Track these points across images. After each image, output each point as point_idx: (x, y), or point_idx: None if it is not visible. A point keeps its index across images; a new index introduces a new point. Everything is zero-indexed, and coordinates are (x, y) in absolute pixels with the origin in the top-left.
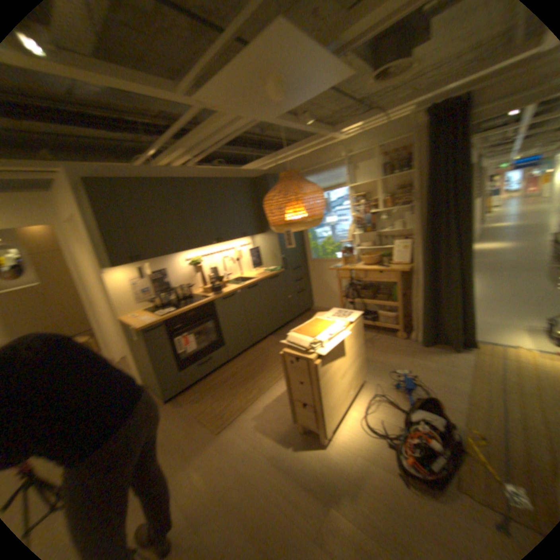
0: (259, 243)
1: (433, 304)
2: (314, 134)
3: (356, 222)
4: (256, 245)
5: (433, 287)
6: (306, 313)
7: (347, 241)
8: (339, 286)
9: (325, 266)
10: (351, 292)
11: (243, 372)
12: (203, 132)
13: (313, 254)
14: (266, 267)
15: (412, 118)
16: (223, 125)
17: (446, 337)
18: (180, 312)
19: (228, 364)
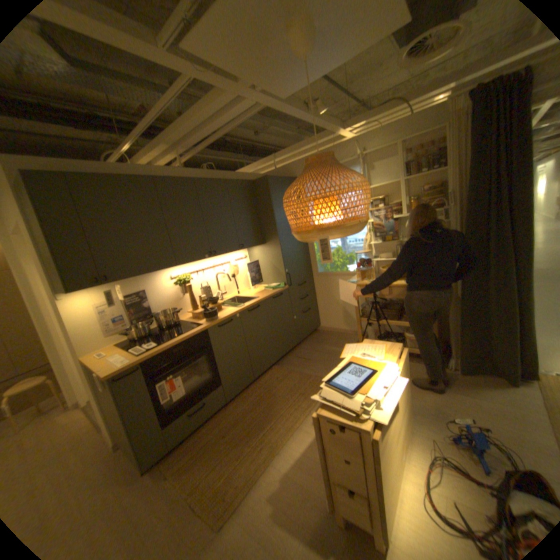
0: (259, 255)
1: (477, 326)
2: (324, 129)
3: (373, 229)
4: (256, 258)
5: (477, 305)
6: (313, 335)
7: (362, 252)
8: (357, 304)
9: (335, 281)
10: (370, 311)
11: (247, 420)
12: (194, 118)
13: (320, 267)
14: (267, 283)
15: (443, 108)
16: (220, 107)
17: (501, 367)
18: (164, 347)
19: (226, 406)
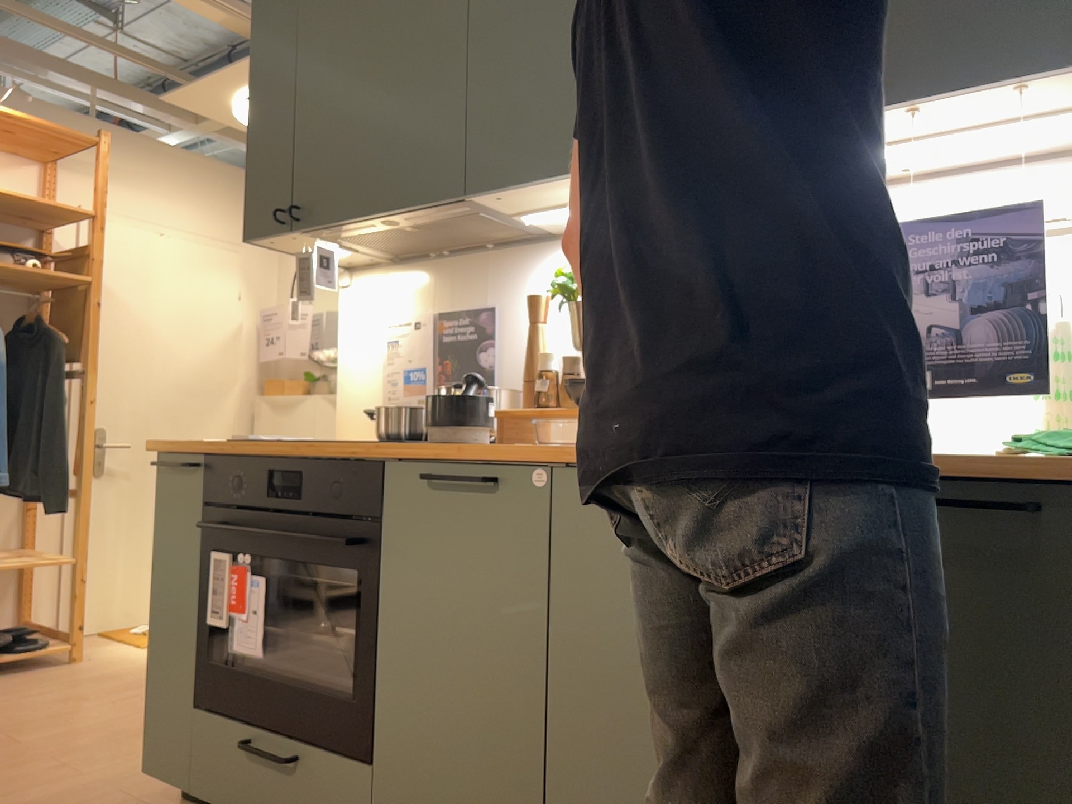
0: None
1: None
2: None
3: None
4: None
5: None
6: None
7: None
8: None
9: None
10: None
11: None
12: None
13: None
14: None
15: None
16: None
17: None
18: (265, 448)
19: None
